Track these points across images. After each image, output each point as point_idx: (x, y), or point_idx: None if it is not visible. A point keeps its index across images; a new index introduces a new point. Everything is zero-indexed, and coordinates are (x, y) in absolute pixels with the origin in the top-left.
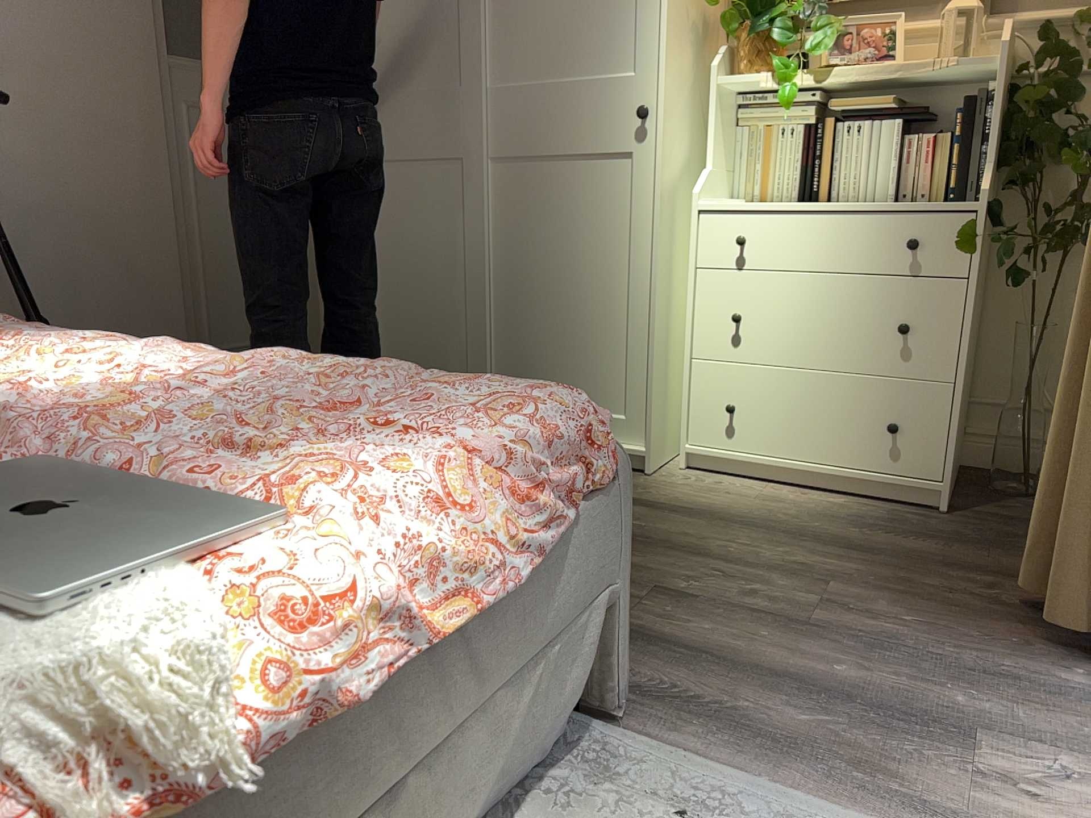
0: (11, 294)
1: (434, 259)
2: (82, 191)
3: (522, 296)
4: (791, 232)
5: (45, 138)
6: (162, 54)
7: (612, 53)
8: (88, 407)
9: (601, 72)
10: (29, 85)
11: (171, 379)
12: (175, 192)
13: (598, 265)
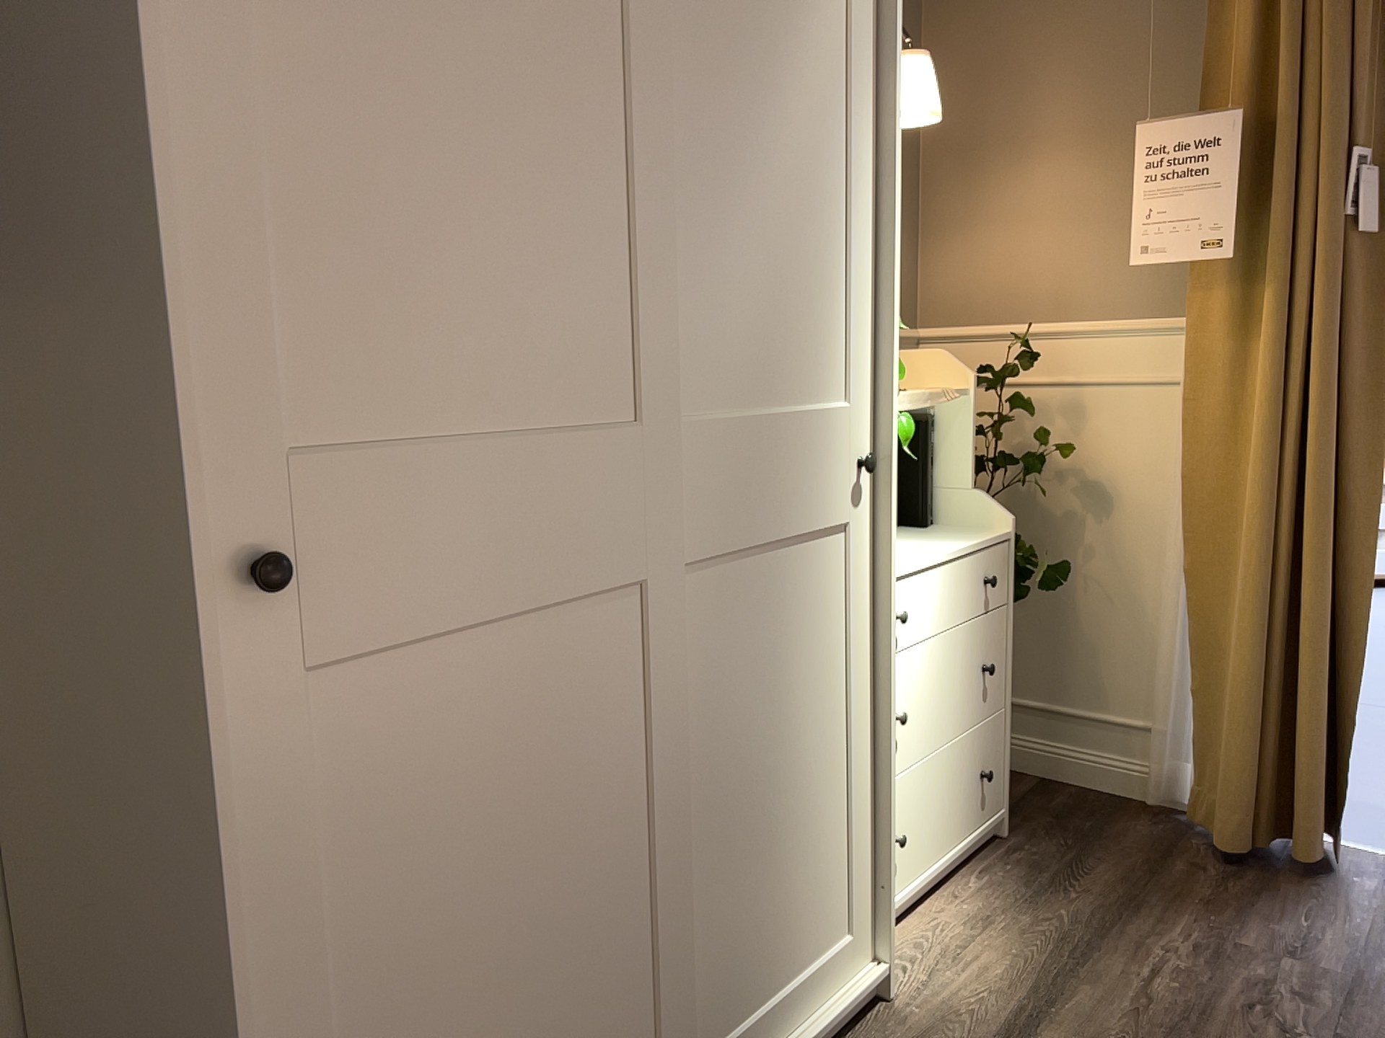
0: None
1: (584, 838)
2: None
3: (724, 825)
4: (927, 593)
5: None
6: None
7: (826, 367)
8: None
9: (817, 396)
10: None
11: None
12: None
13: (817, 713)
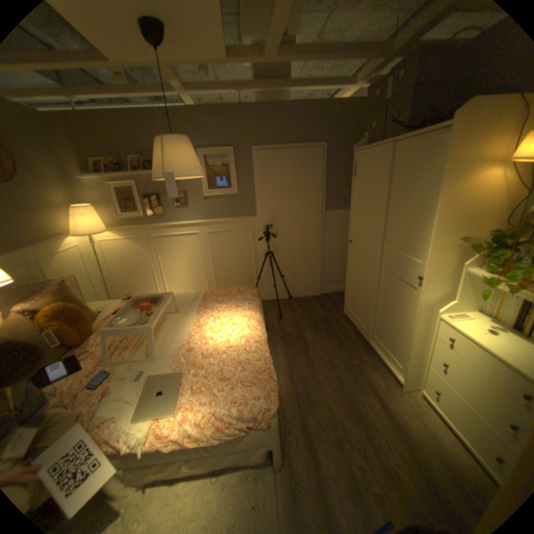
0: (280, 269)
1: (365, 288)
2: (297, 247)
3: (384, 312)
4: (474, 350)
5: (290, 237)
6: (322, 211)
7: (417, 252)
8: (211, 351)
9: (413, 257)
10: (288, 226)
11: (230, 345)
12: (322, 244)
13: (403, 317)
